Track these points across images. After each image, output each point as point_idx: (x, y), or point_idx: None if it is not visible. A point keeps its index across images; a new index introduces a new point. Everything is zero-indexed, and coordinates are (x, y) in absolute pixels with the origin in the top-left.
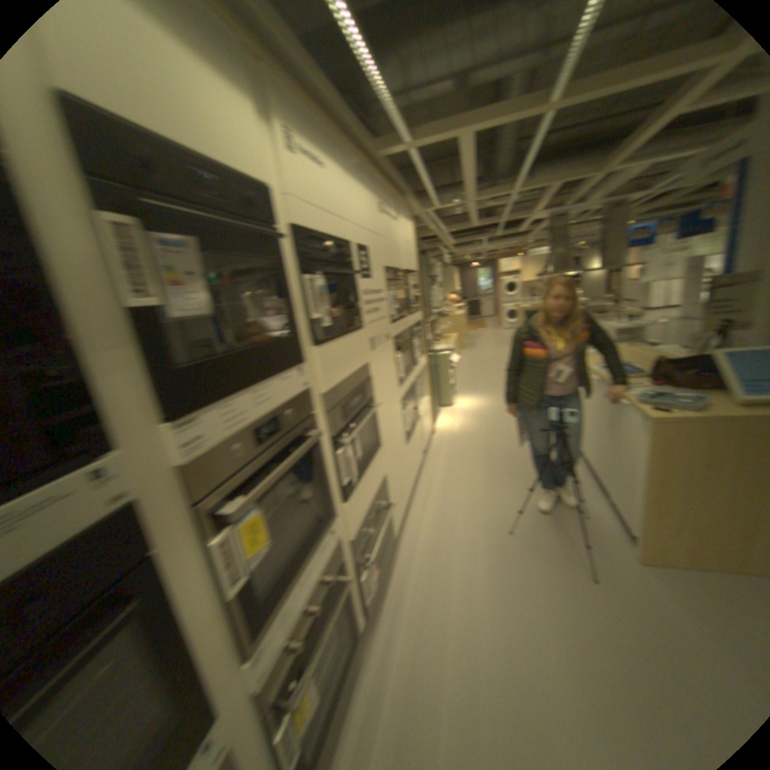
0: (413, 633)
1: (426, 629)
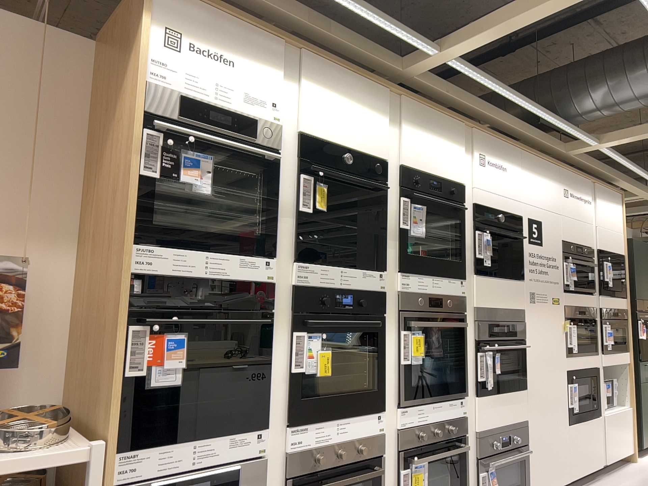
0: None
1: None
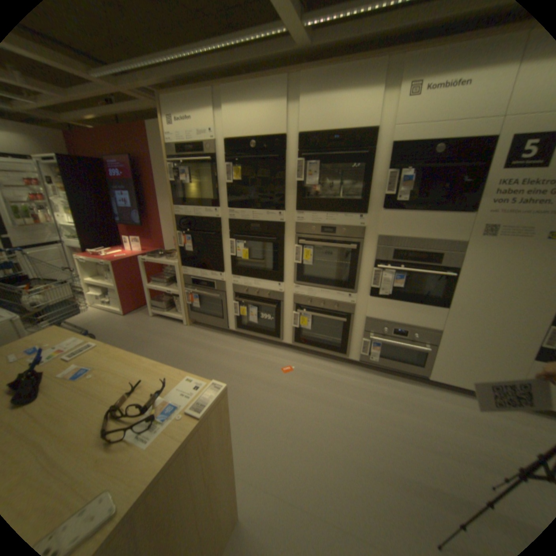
0: (364, 388)
1: (367, 394)
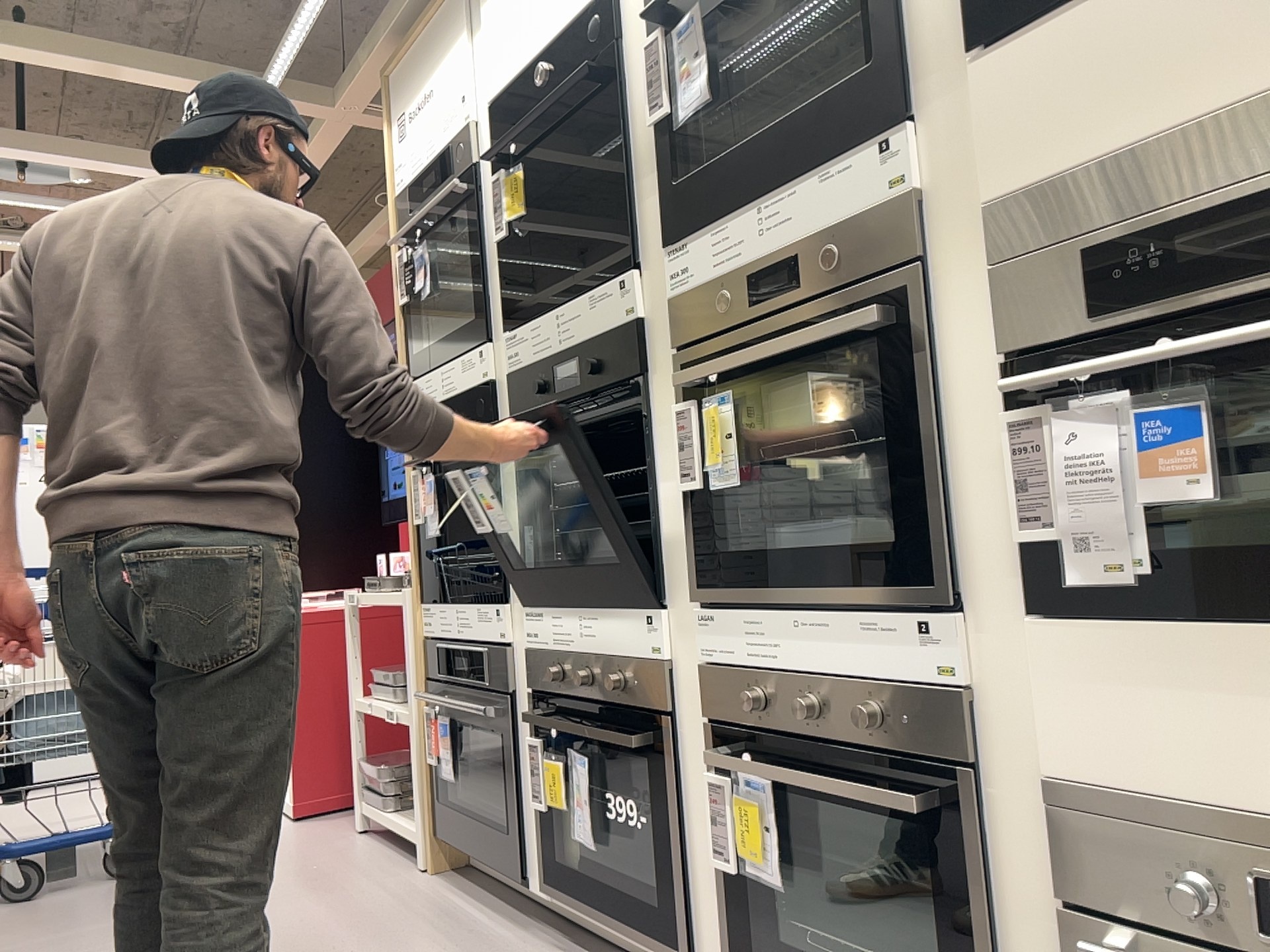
0: None
1: None
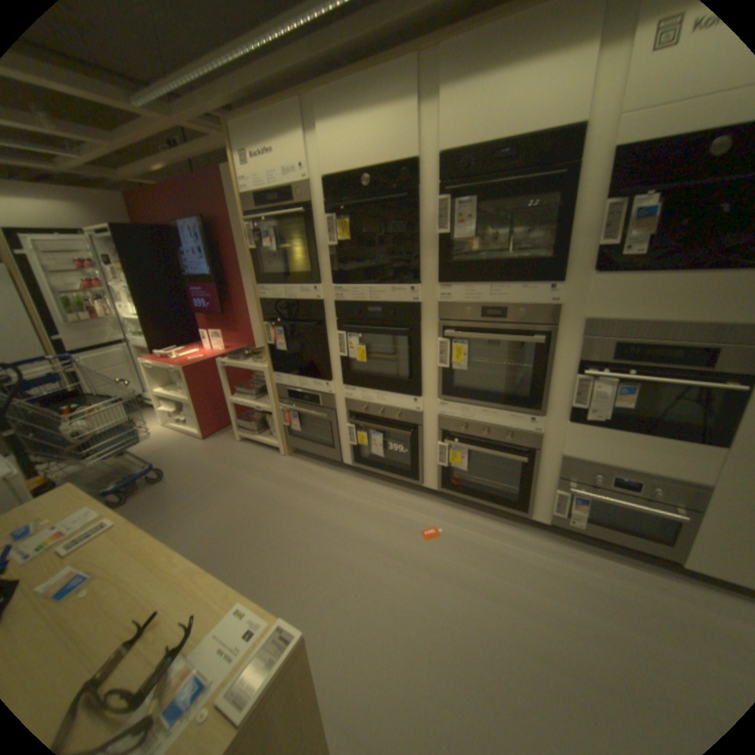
0: (561, 574)
1: (568, 587)
